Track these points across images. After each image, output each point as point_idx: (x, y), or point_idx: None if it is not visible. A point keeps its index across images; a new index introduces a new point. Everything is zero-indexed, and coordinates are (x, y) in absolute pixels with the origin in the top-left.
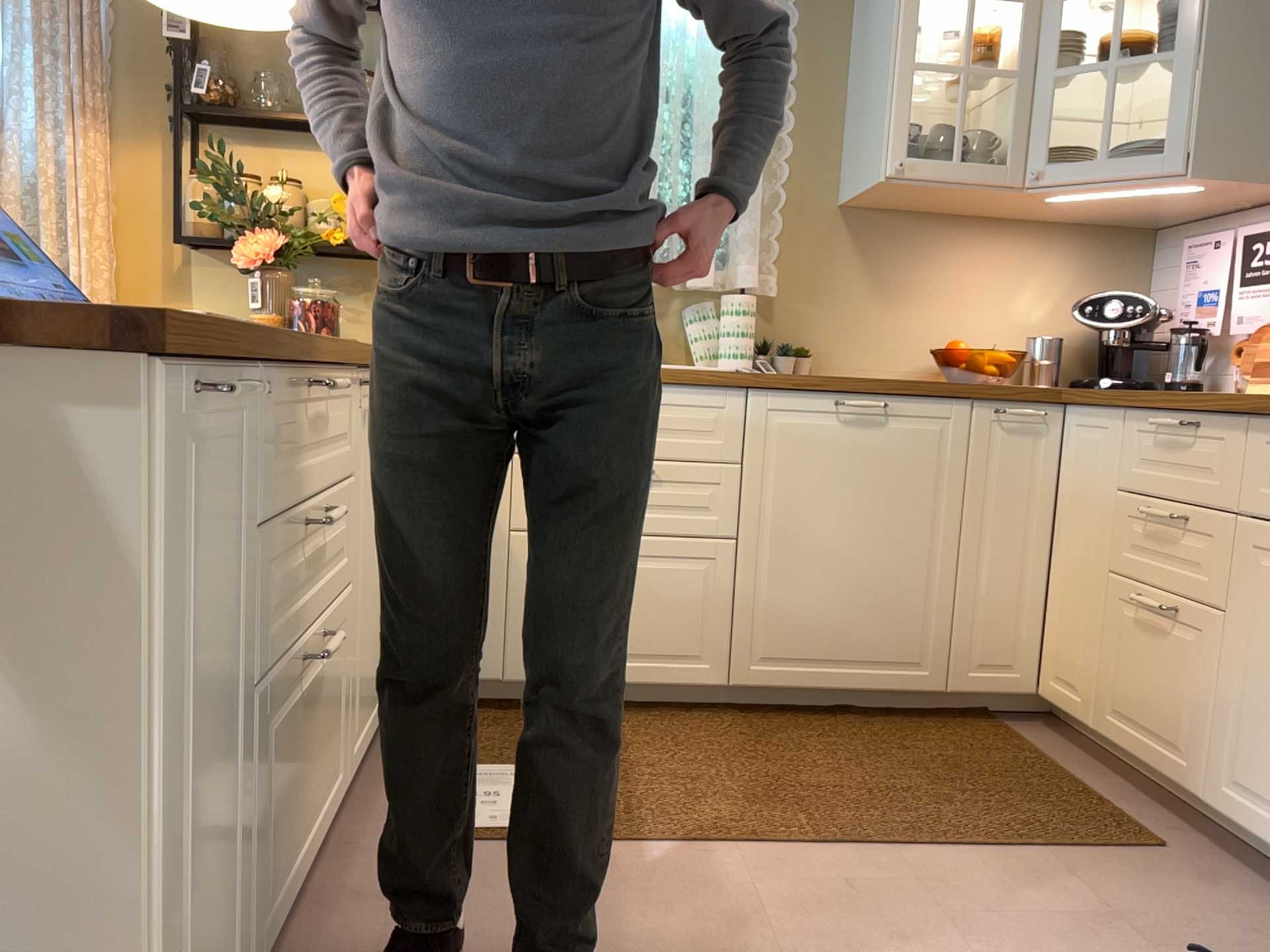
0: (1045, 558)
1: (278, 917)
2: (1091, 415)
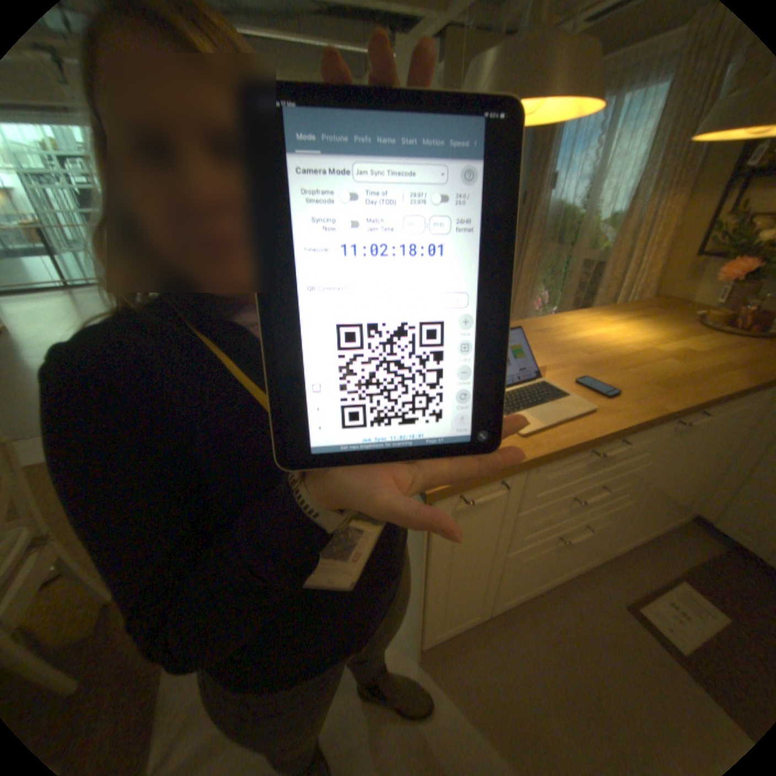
0: None
1: (531, 599)
2: None
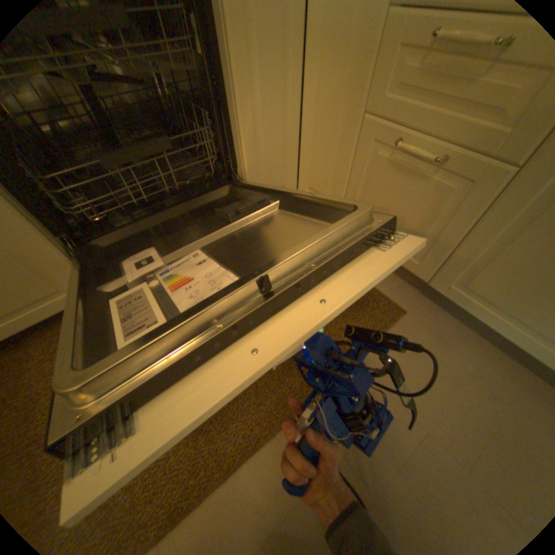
0: (298, 99)
1: None
2: None
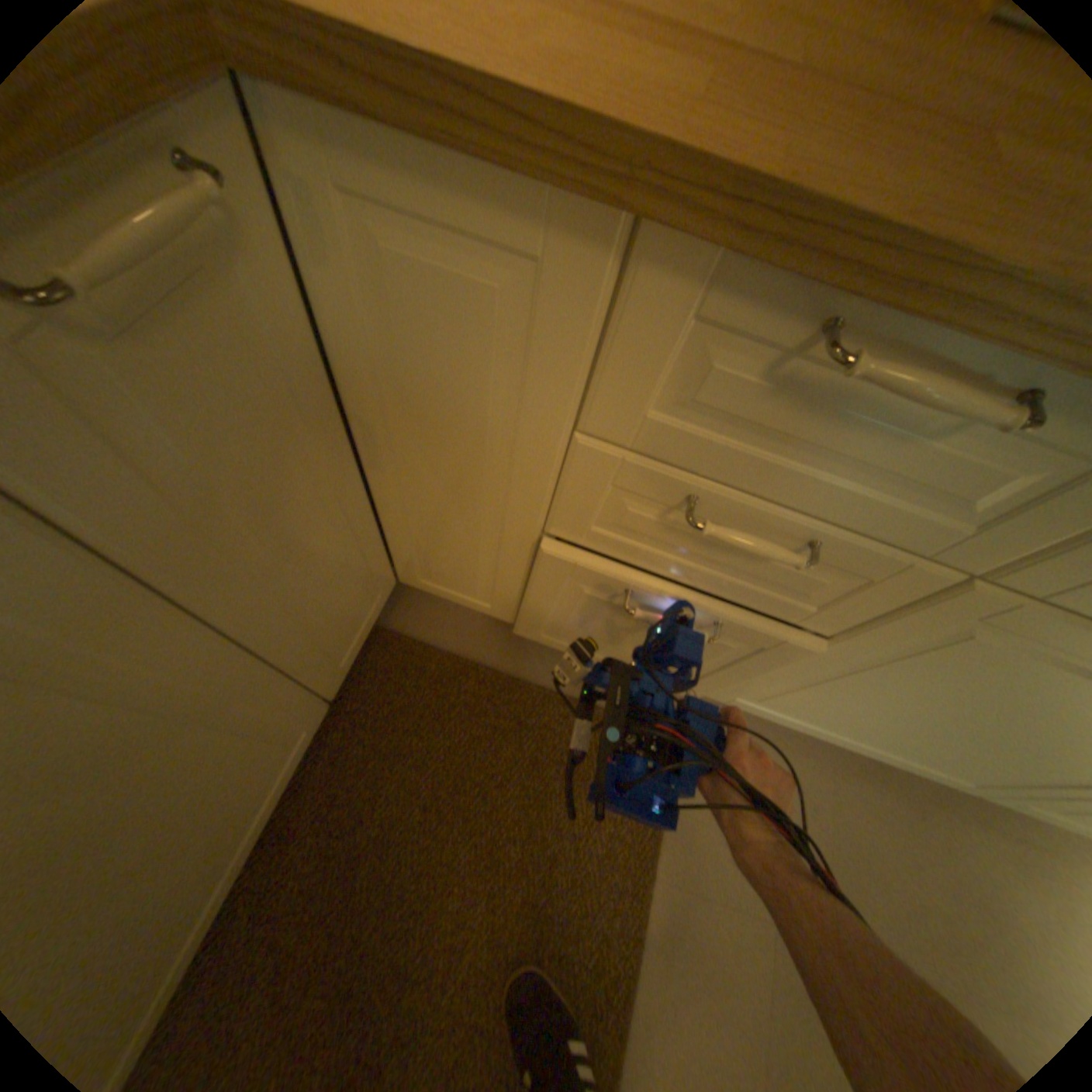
0: (354, 483)
1: None
2: (415, 166)
